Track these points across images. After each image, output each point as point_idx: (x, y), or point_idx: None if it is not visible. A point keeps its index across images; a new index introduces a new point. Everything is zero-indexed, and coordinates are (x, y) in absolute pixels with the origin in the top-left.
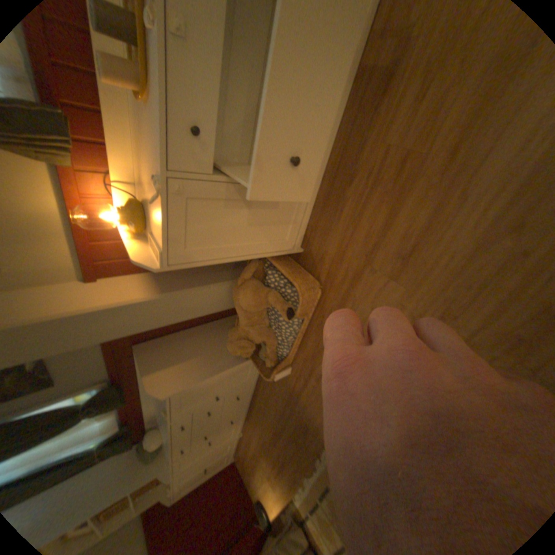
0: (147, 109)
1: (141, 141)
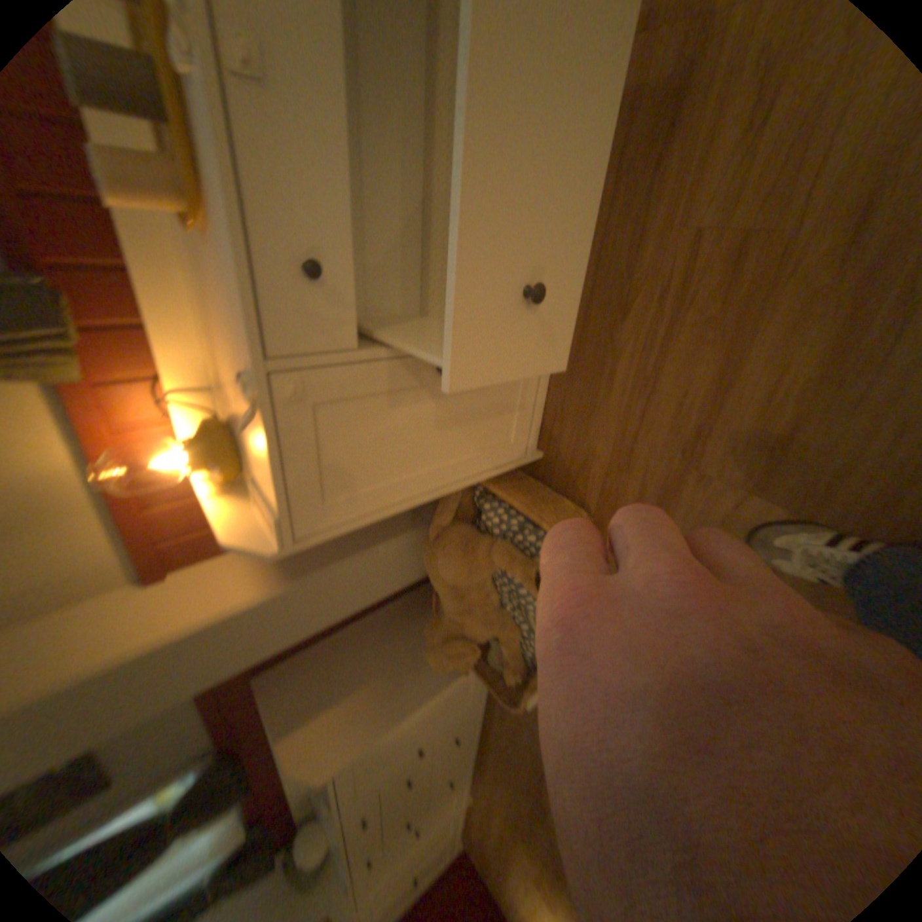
0: (211, 241)
1: (211, 308)
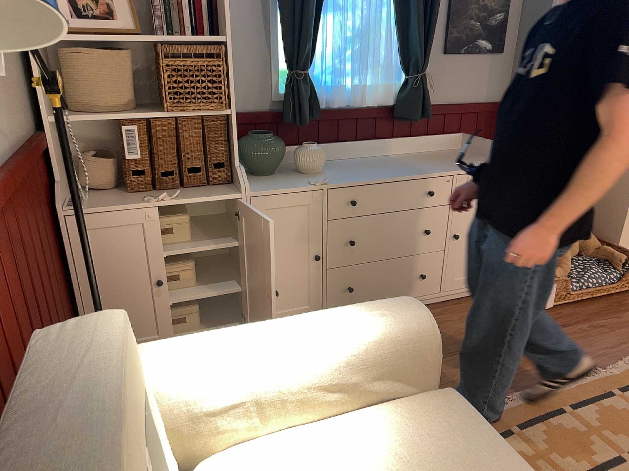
0: None
1: None
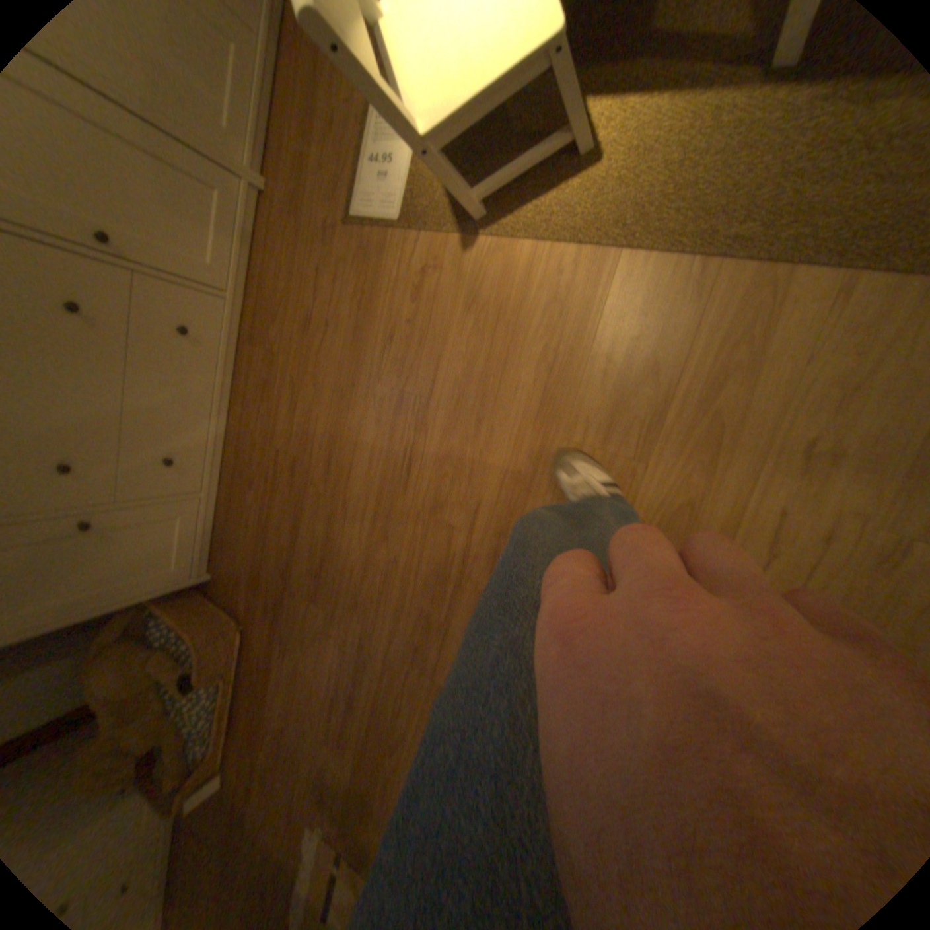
0: None
1: None
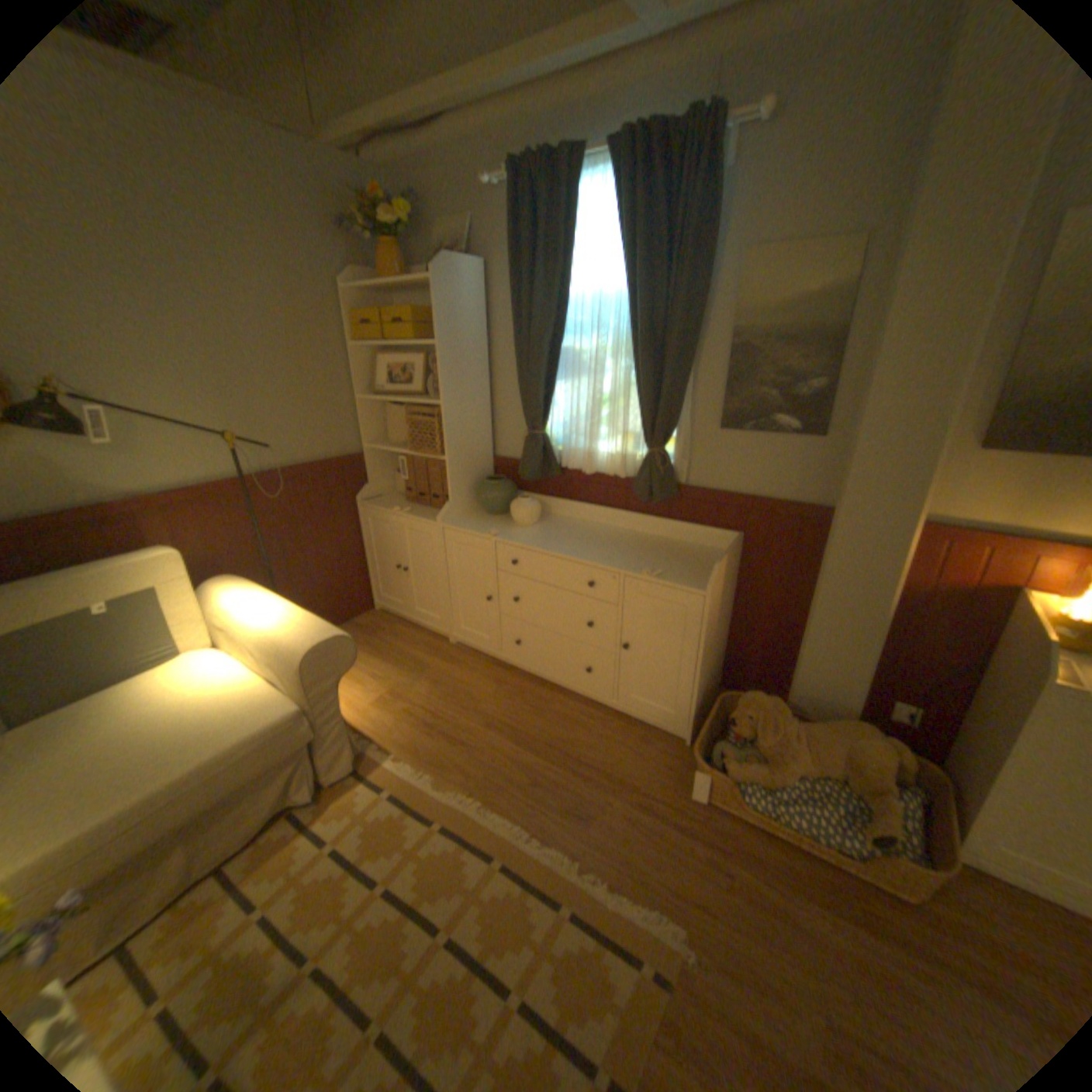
0: None
1: None
